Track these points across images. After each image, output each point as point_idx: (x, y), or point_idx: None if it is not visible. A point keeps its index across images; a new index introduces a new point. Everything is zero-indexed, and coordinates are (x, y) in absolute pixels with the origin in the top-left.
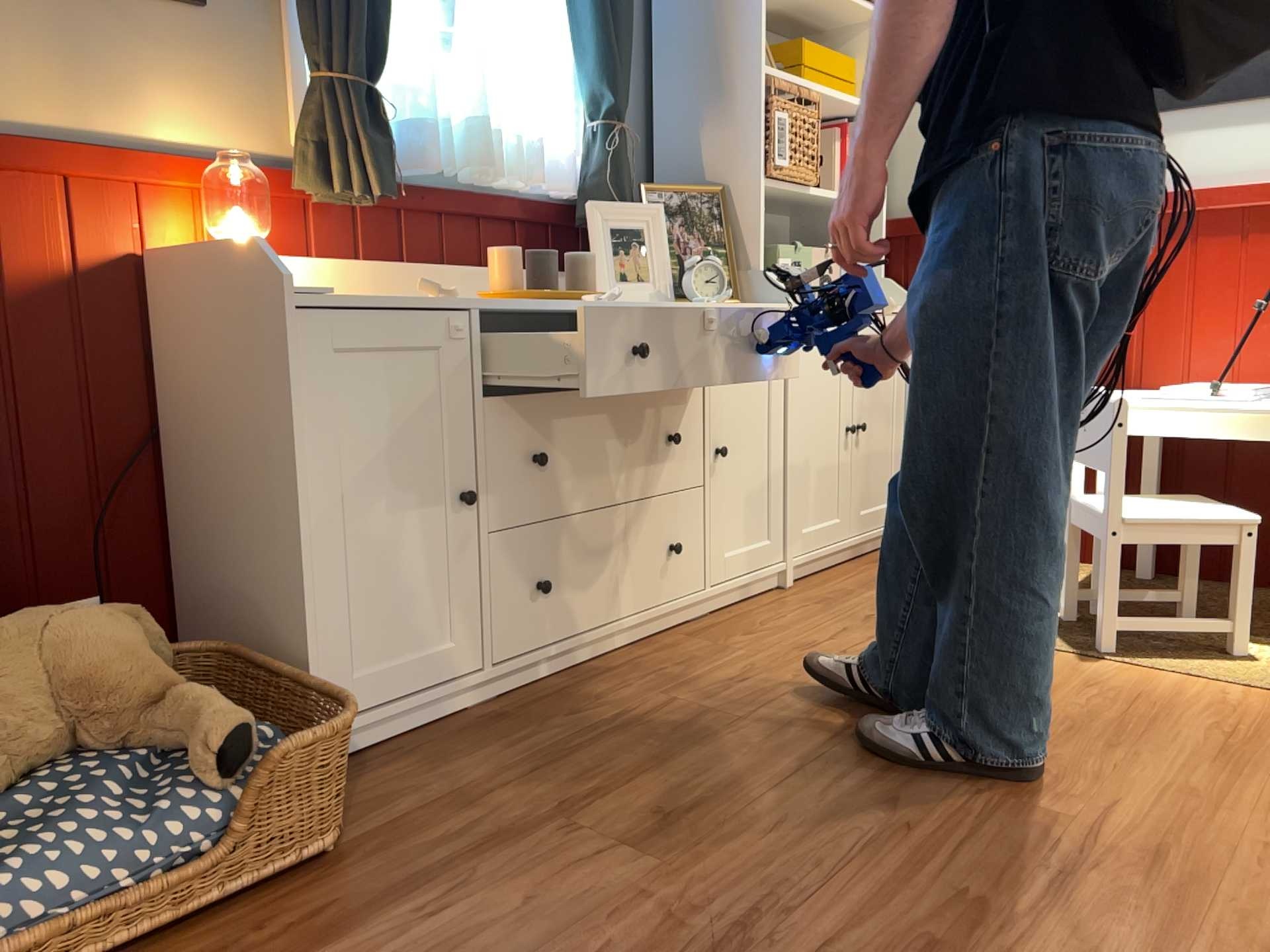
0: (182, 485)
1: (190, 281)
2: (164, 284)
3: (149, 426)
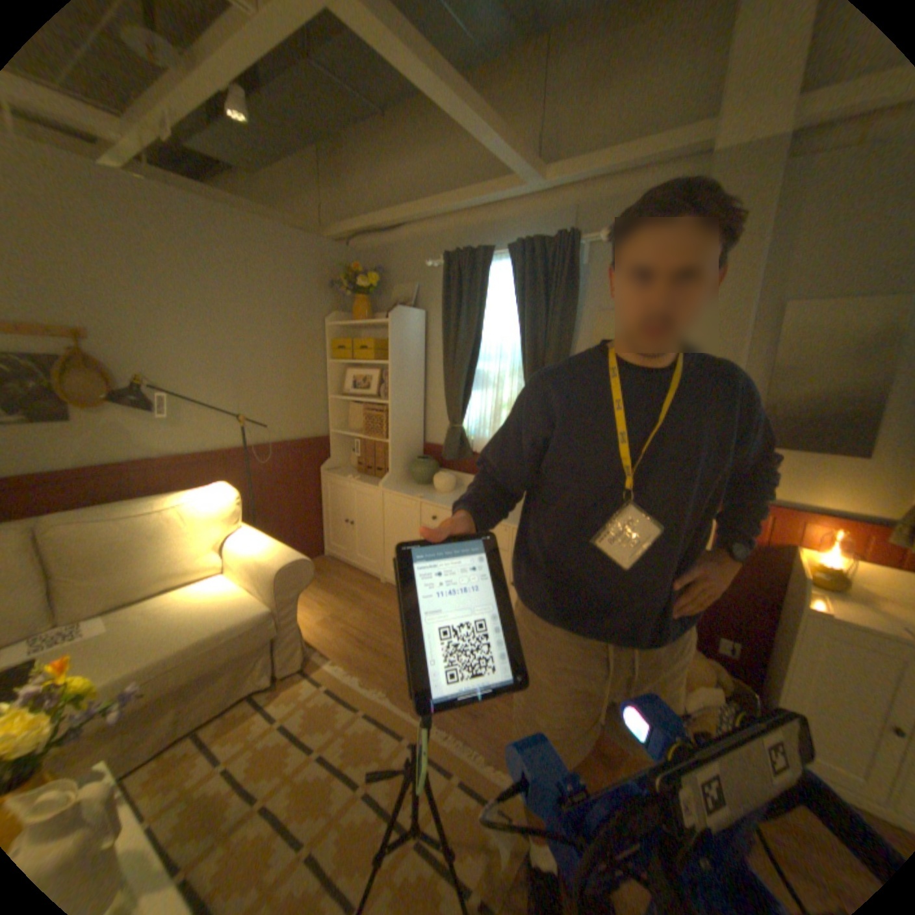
0: (780, 630)
1: (799, 571)
2: (797, 563)
3: (779, 603)
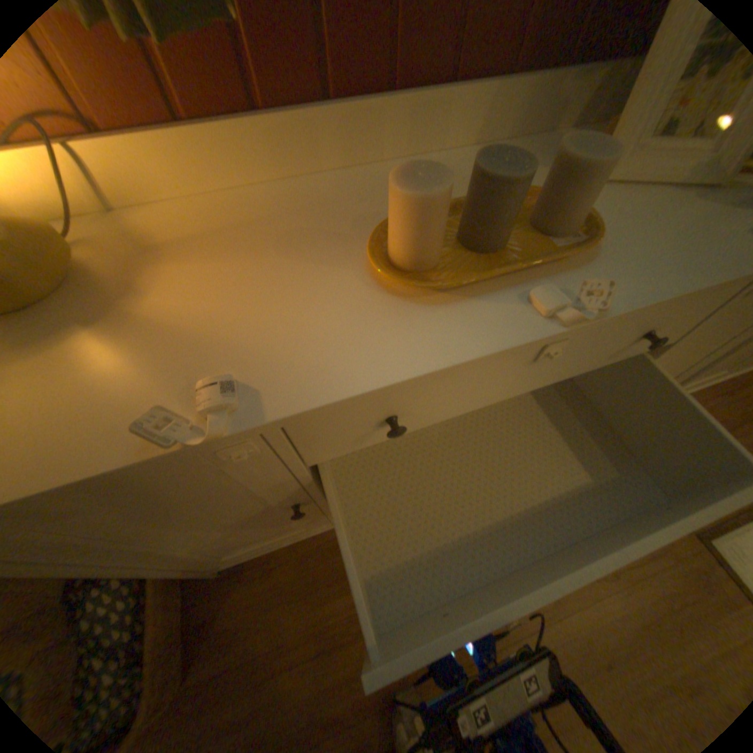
0: None
1: None
2: None
3: None
